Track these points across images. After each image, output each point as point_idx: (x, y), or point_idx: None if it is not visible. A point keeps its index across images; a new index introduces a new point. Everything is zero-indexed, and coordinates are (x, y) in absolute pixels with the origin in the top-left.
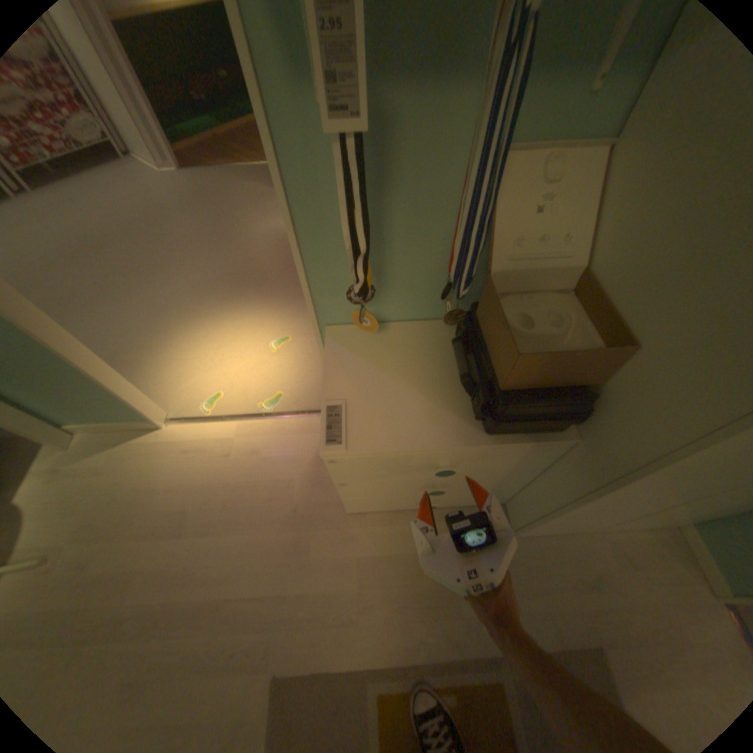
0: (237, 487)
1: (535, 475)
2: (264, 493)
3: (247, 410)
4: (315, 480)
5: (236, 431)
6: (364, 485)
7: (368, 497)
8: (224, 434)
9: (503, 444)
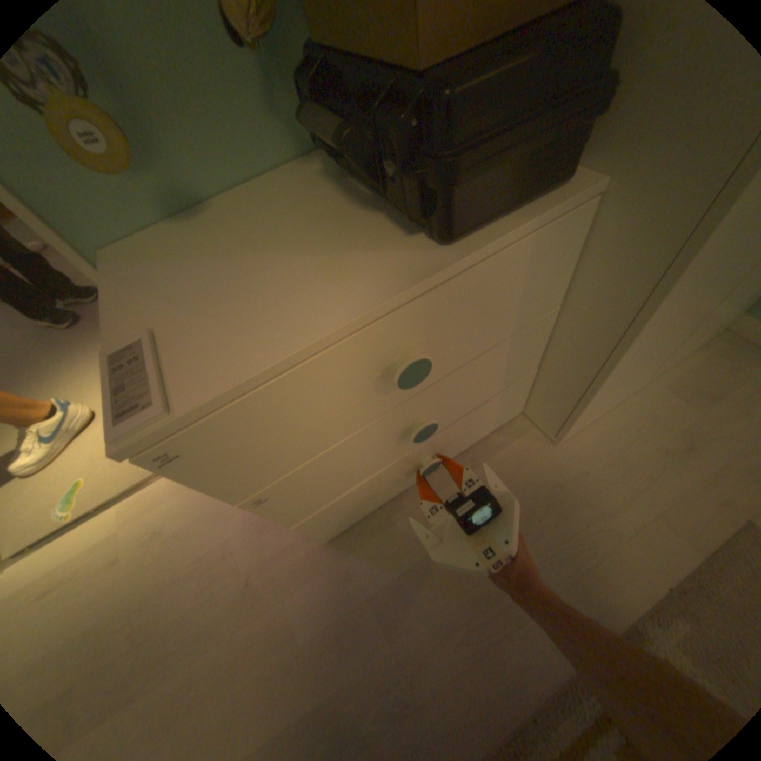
0: (144, 600)
1: (547, 330)
2: (189, 585)
3: (125, 481)
4: (259, 522)
5: (116, 519)
6: (298, 479)
7: (329, 501)
8: (98, 533)
9: (484, 245)
